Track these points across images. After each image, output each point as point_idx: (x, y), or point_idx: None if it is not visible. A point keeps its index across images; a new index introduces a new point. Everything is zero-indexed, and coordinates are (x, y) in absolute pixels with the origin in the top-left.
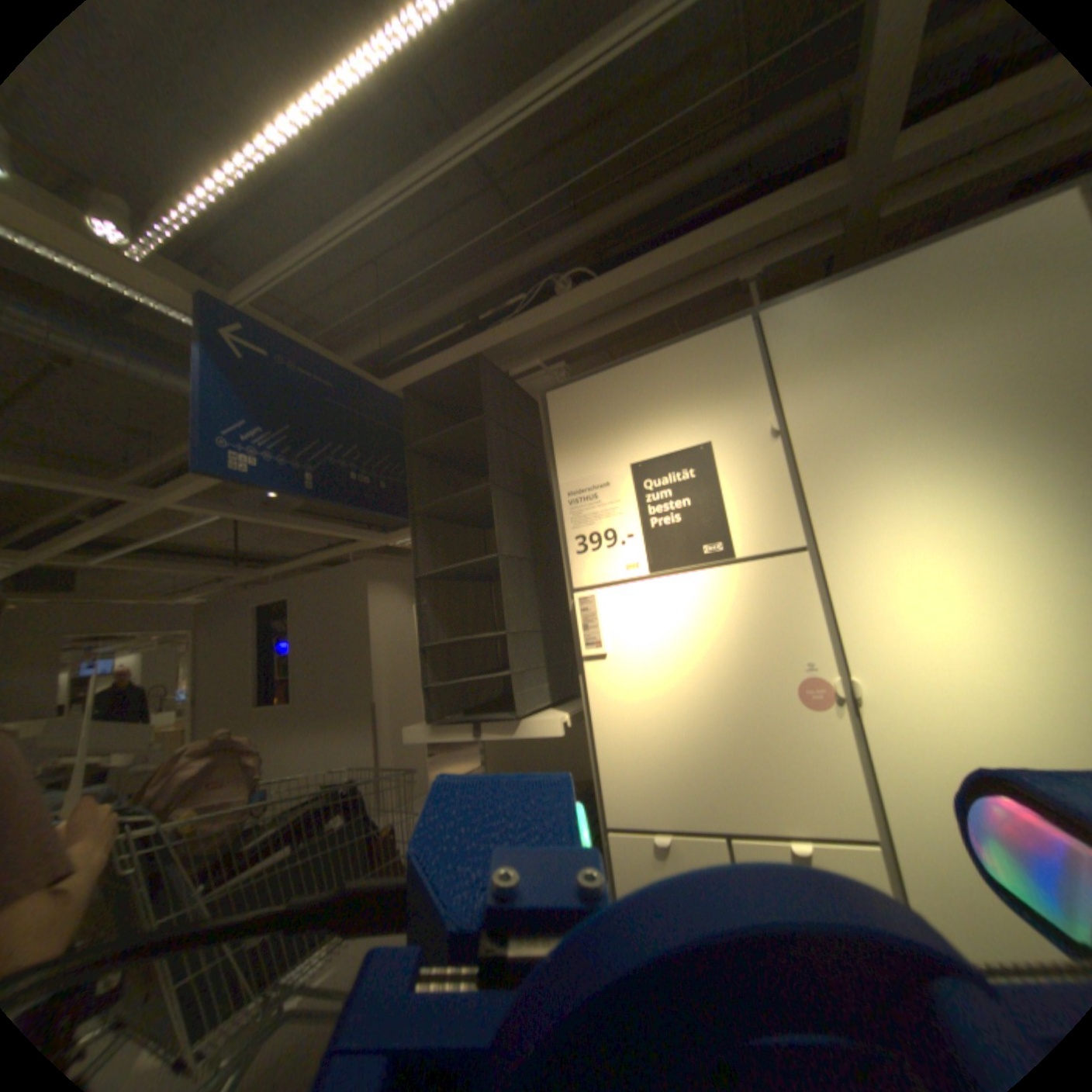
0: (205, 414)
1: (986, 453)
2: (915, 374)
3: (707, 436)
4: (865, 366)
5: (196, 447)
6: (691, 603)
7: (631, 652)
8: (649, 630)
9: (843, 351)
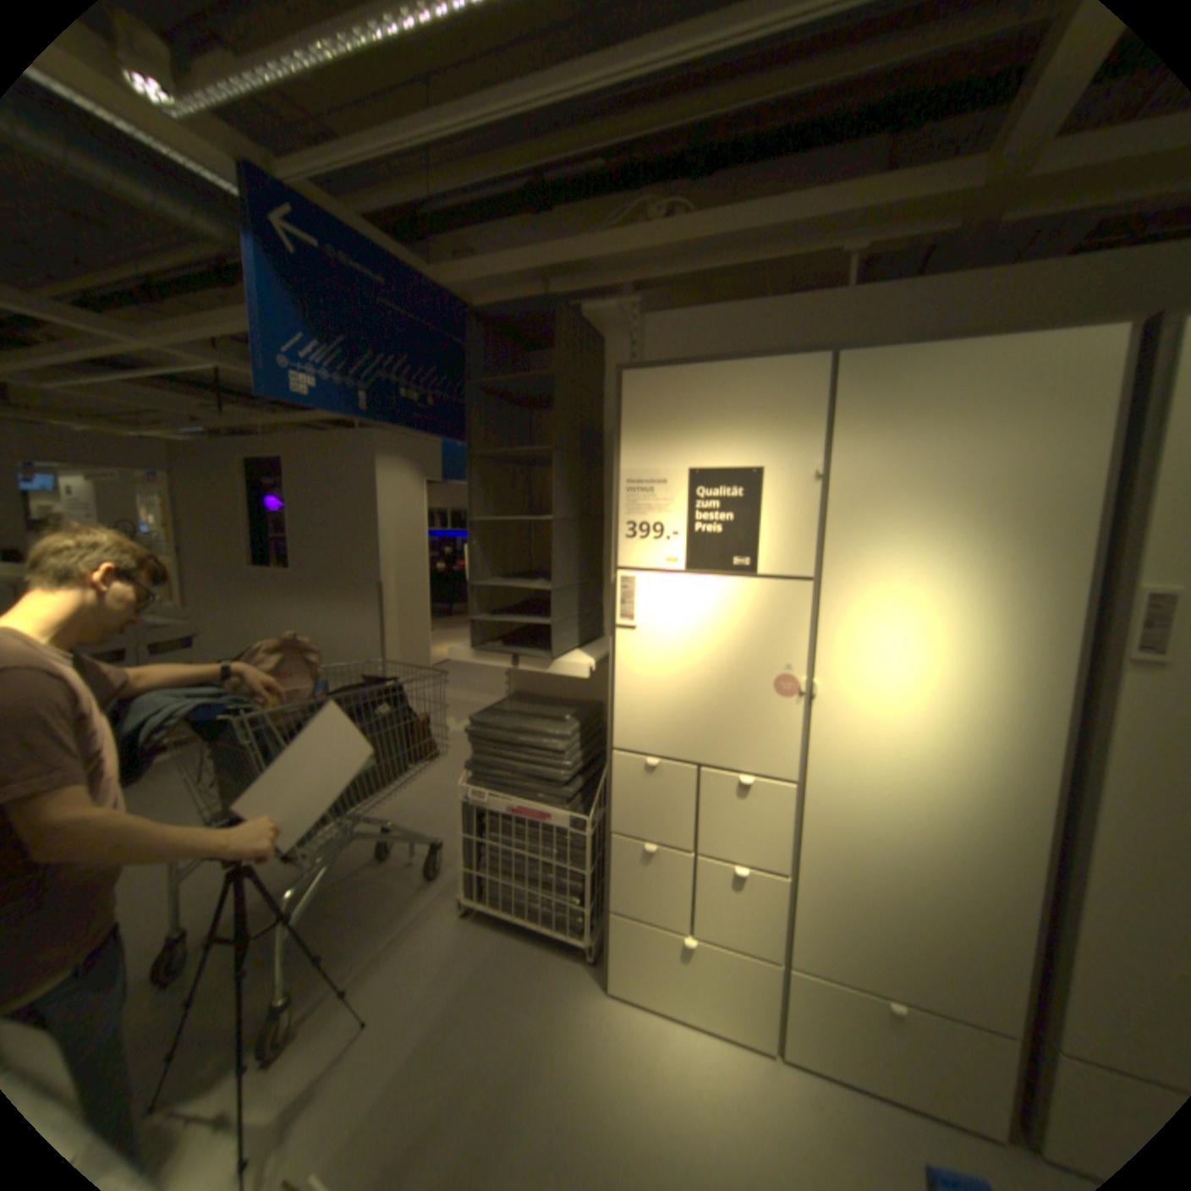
0: (264, 328)
1: (965, 539)
2: (943, 457)
3: (761, 461)
4: (908, 437)
5: (257, 367)
6: (712, 601)
7: (655, 629)
8: (673, 615)
9: (896, 417)
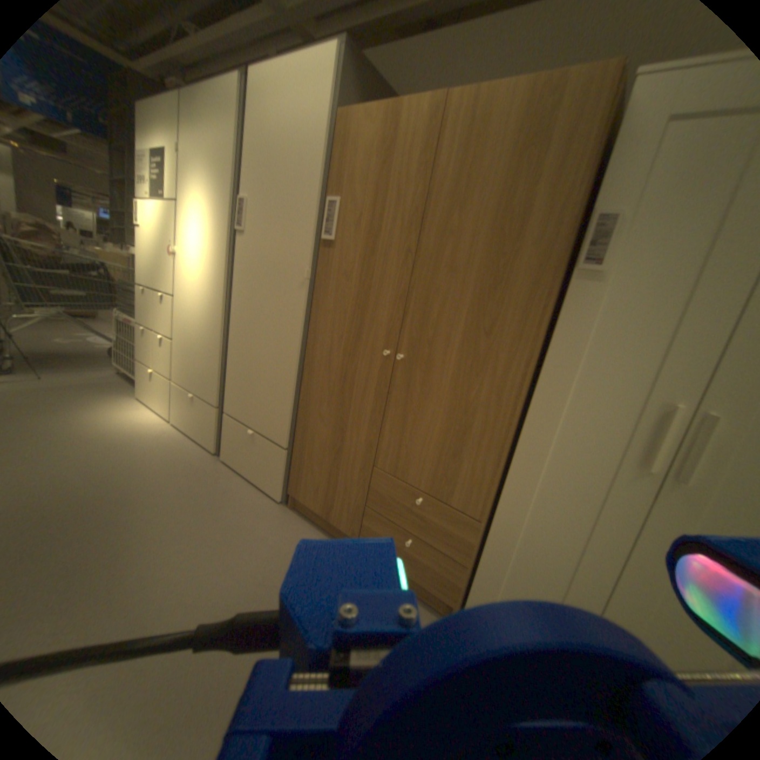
0: None
1: (203, 178)
2: (198, 139)
3: (162, 144)
4: (191, 130)
5: None
6: (153, 212)
7: (141, 227)
8: (145, 220)
9: (189, 120)
